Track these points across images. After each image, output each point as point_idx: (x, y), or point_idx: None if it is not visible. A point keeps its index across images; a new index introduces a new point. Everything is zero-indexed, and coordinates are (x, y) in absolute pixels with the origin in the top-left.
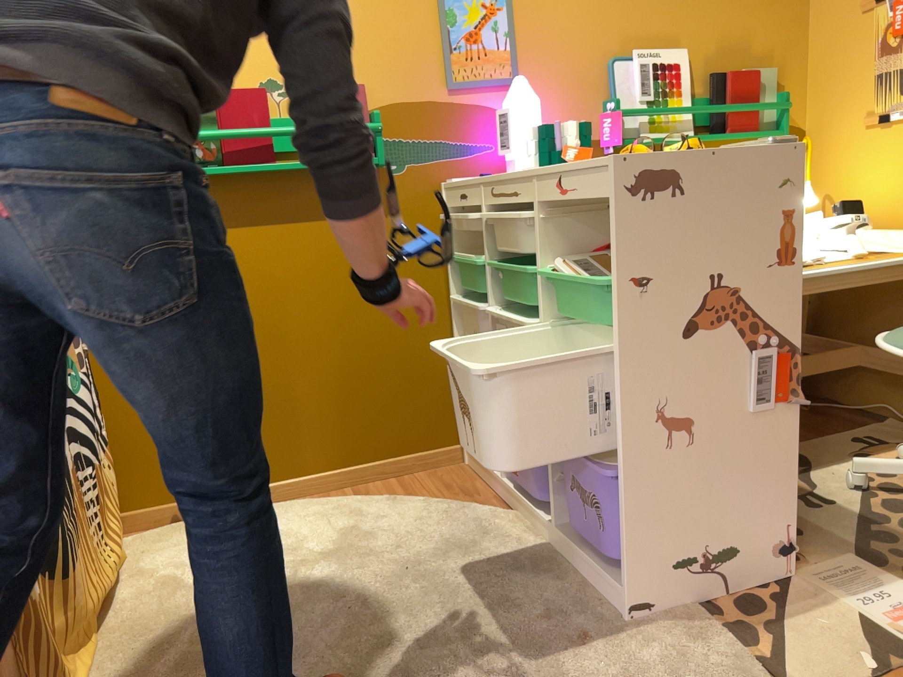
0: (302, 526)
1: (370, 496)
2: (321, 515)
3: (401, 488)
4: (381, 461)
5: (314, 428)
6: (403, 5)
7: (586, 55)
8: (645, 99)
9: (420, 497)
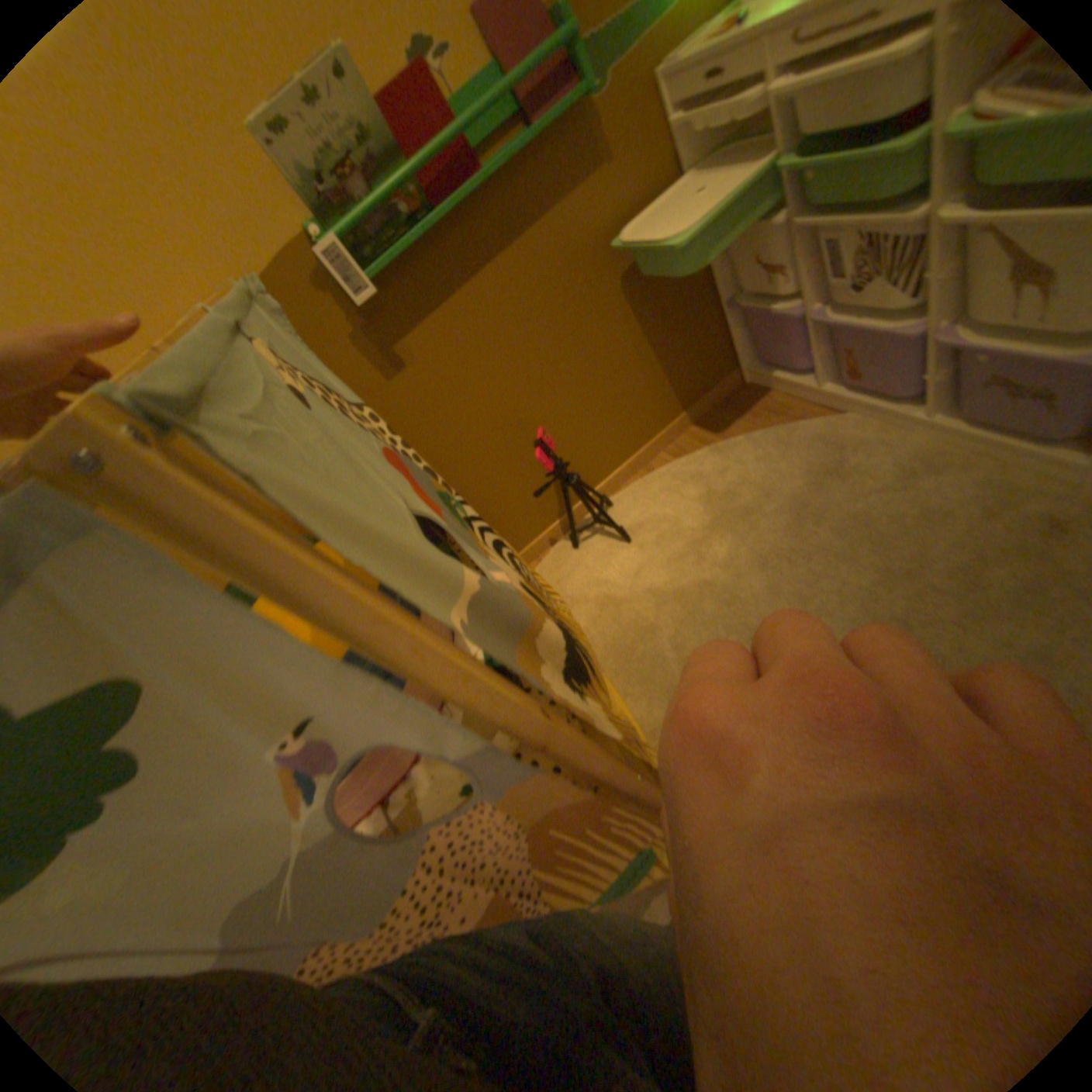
0: (664, 508)
1: (692, 453)
2: (669, 491)
3: (709, 432)
4: (679, 418)
5: (619, 423)
6: None
7: None
8: None
9: (738, 434)
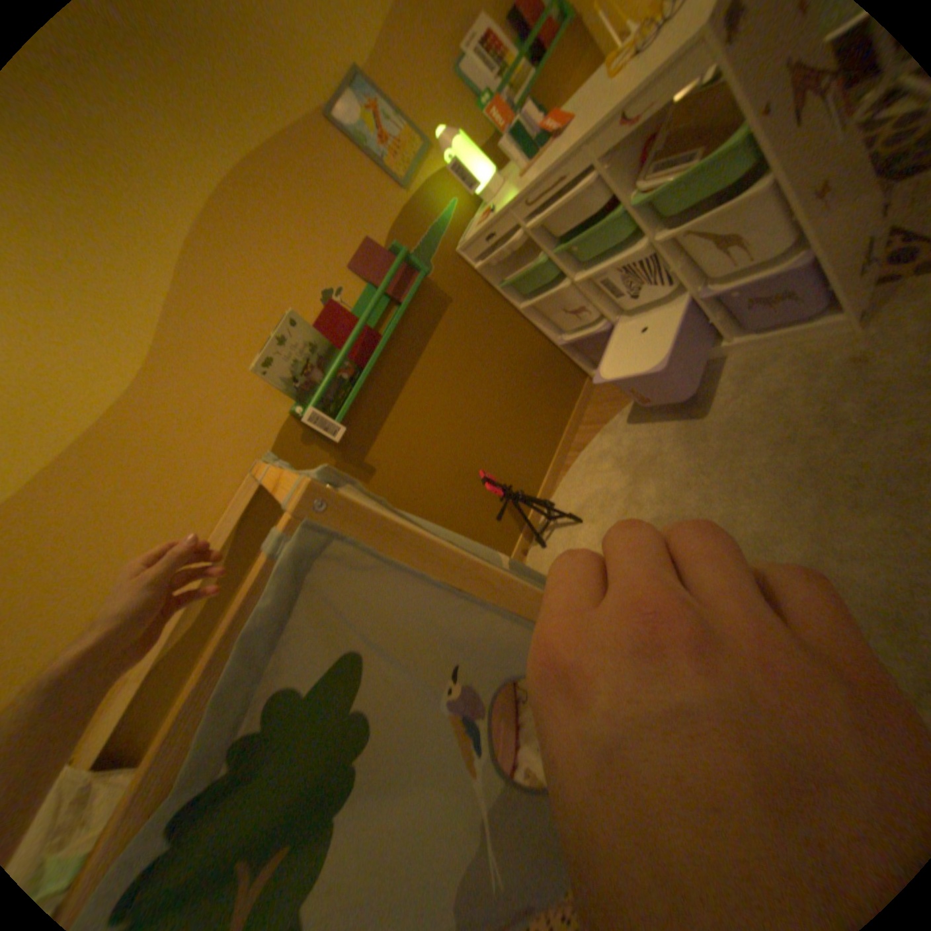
0: (594, 486)
1: (591, 442)
2: (591, 474)
3: (595, 424)
4: (568, 425)
5: (531, 446)
6: (328, 158)
7: (440, 79)
8: (495, 72)
9: (615, 415)
